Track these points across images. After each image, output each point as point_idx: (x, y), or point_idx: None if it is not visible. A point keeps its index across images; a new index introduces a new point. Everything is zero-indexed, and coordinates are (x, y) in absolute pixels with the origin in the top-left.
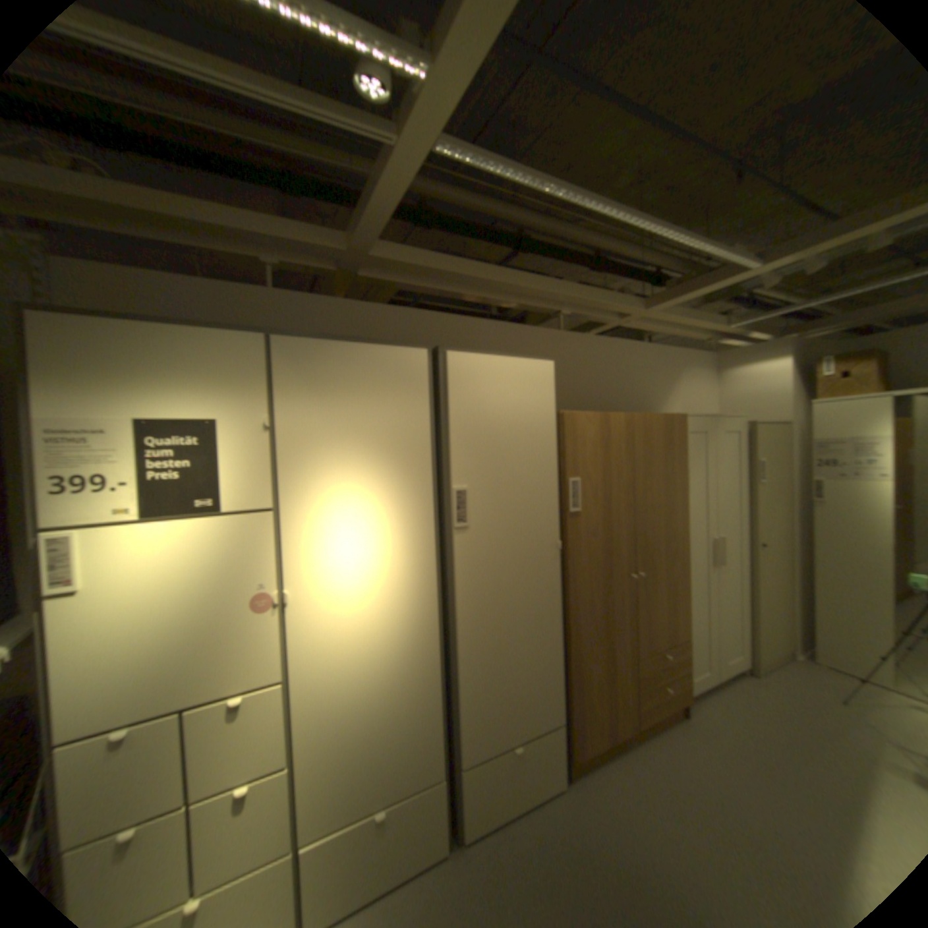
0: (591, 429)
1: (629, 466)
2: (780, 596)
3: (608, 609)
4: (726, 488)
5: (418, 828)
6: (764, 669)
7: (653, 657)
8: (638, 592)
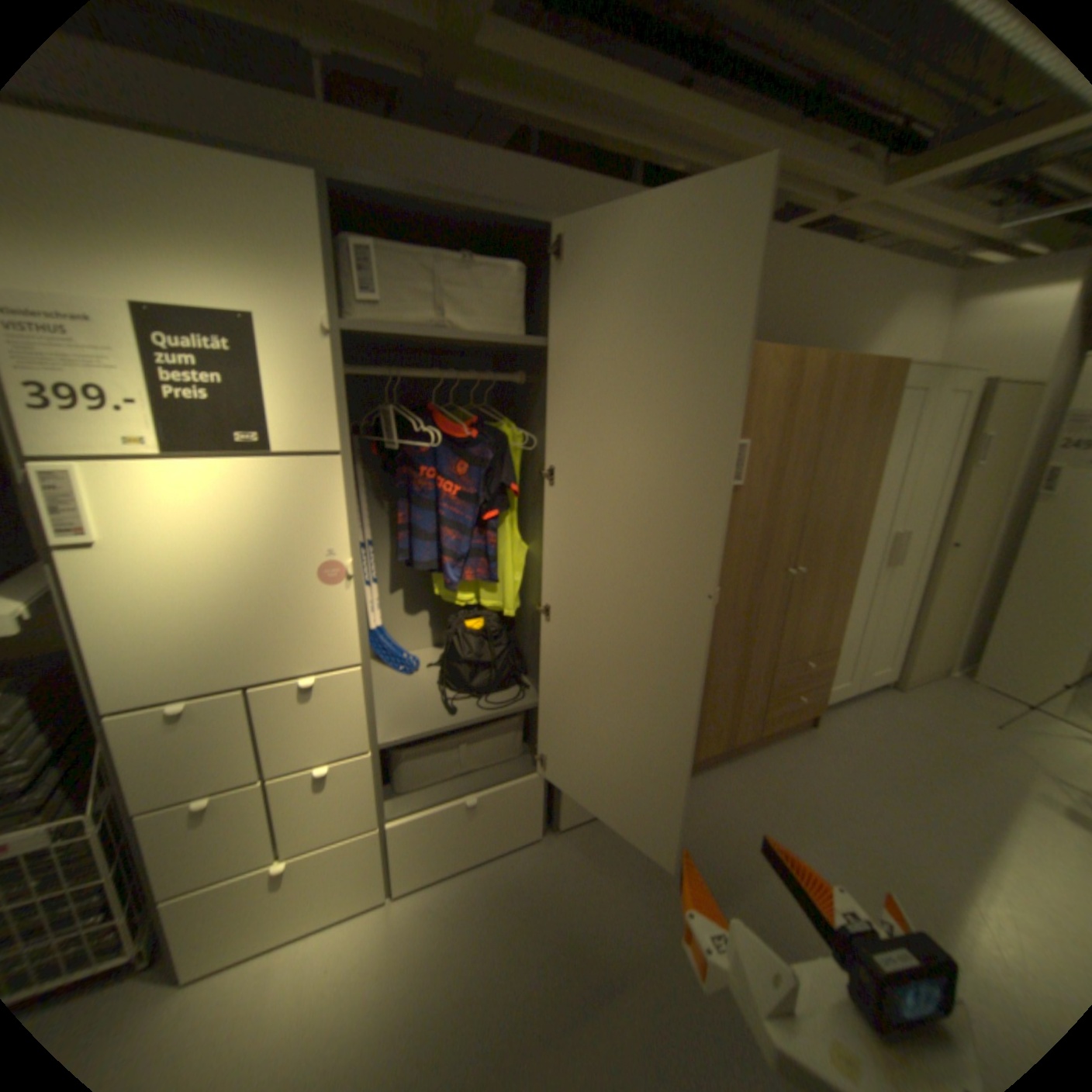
0: (778, 370)
1: (817, 428)
2: (957, 605)
3: (753, 607)
4: (930, 468)
5: (512, 813)
6: (913, 683)
7: (793, 663)
8: (792, 589)
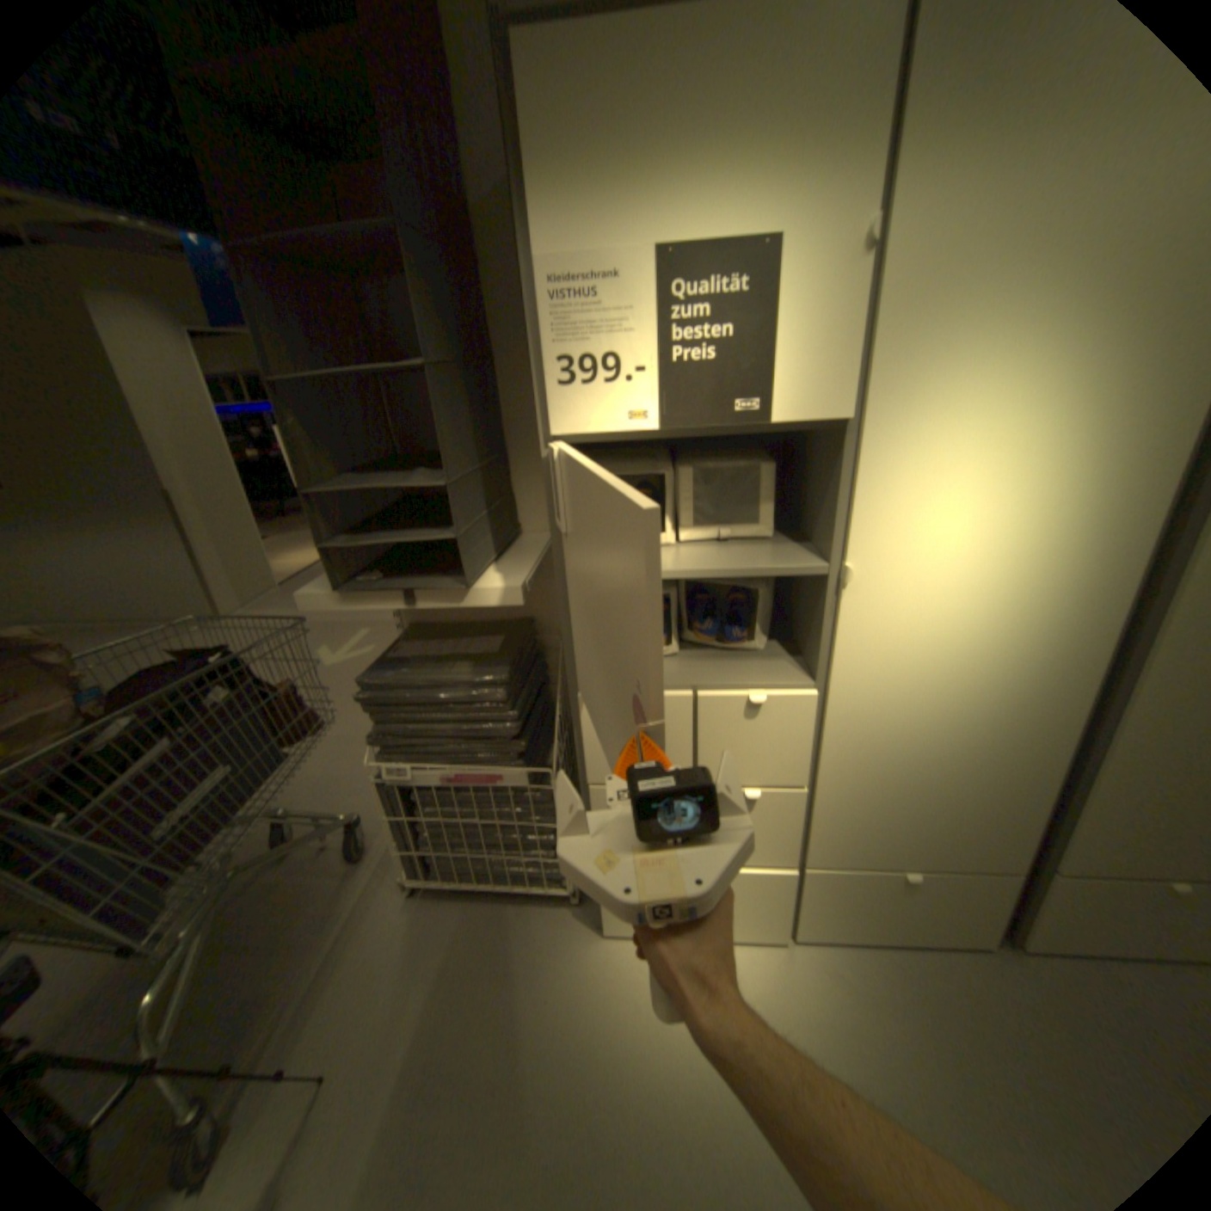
0: None
1: None
2: None
3: None
4: None
5: (963, 909)
6: None
7: None
8: None
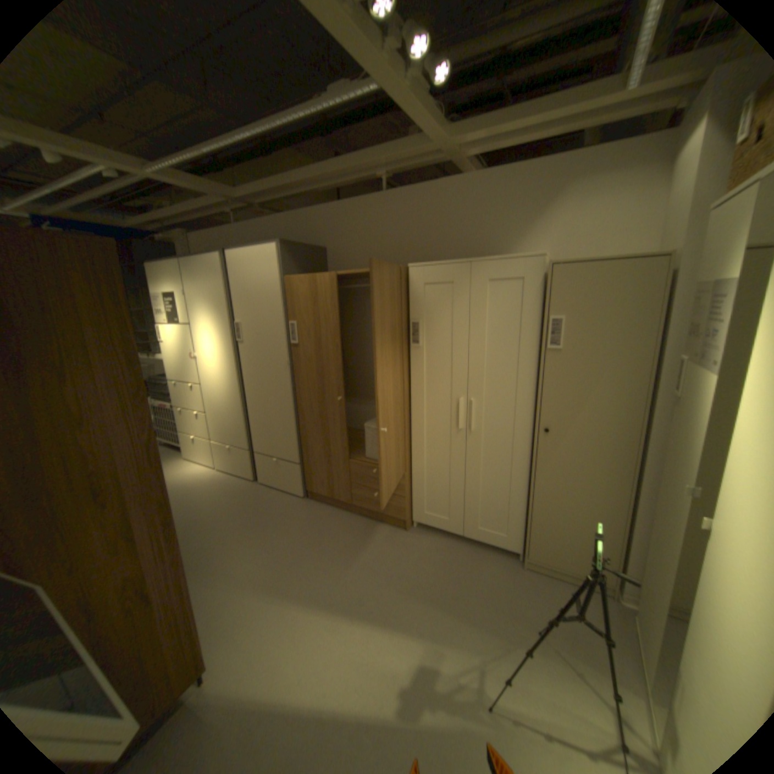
0: (302, 288)
1: (333, 315)
2: (584, 504)
3: (322, 412)
4: (483, 347)
5: (241, 461)
6: (532, 563)
7: (362, 462)
8: (346, 410)
